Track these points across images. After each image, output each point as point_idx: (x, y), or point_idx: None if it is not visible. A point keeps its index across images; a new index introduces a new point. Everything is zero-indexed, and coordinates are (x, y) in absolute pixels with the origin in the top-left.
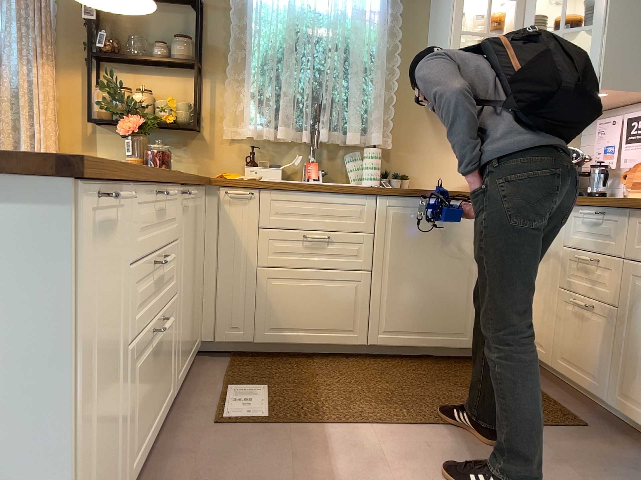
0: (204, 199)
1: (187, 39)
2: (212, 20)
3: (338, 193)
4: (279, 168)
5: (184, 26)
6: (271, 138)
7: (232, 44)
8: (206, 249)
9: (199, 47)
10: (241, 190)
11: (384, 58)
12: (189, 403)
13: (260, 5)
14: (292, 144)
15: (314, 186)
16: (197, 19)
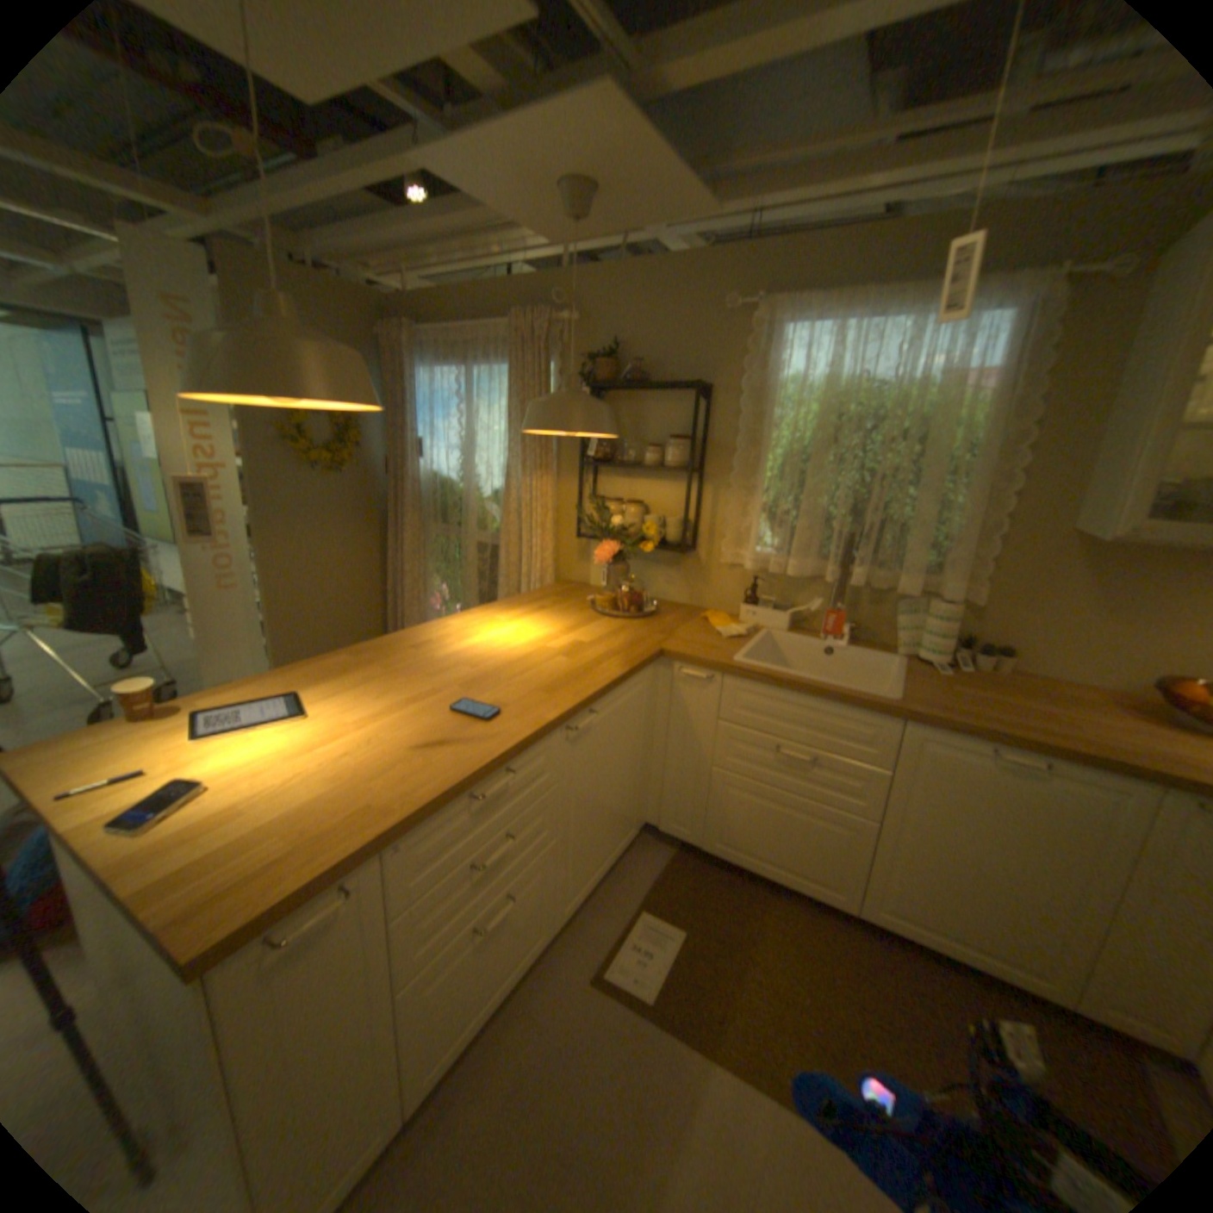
0: (656, 673)
1: (681, 440)
2: (721, 406)
3: (840, 703)
4: (788, 613)
5: (687, 417)
6: (781, 571)
7: (741, 441)
8: (658, 727)
9: (693, 451)
10: (701, 670)
11: (1001, 451)
12: (590, 927)
13: (788, 379)
14: (815, 578)
15: (801, 687)
16: (702, 406)
